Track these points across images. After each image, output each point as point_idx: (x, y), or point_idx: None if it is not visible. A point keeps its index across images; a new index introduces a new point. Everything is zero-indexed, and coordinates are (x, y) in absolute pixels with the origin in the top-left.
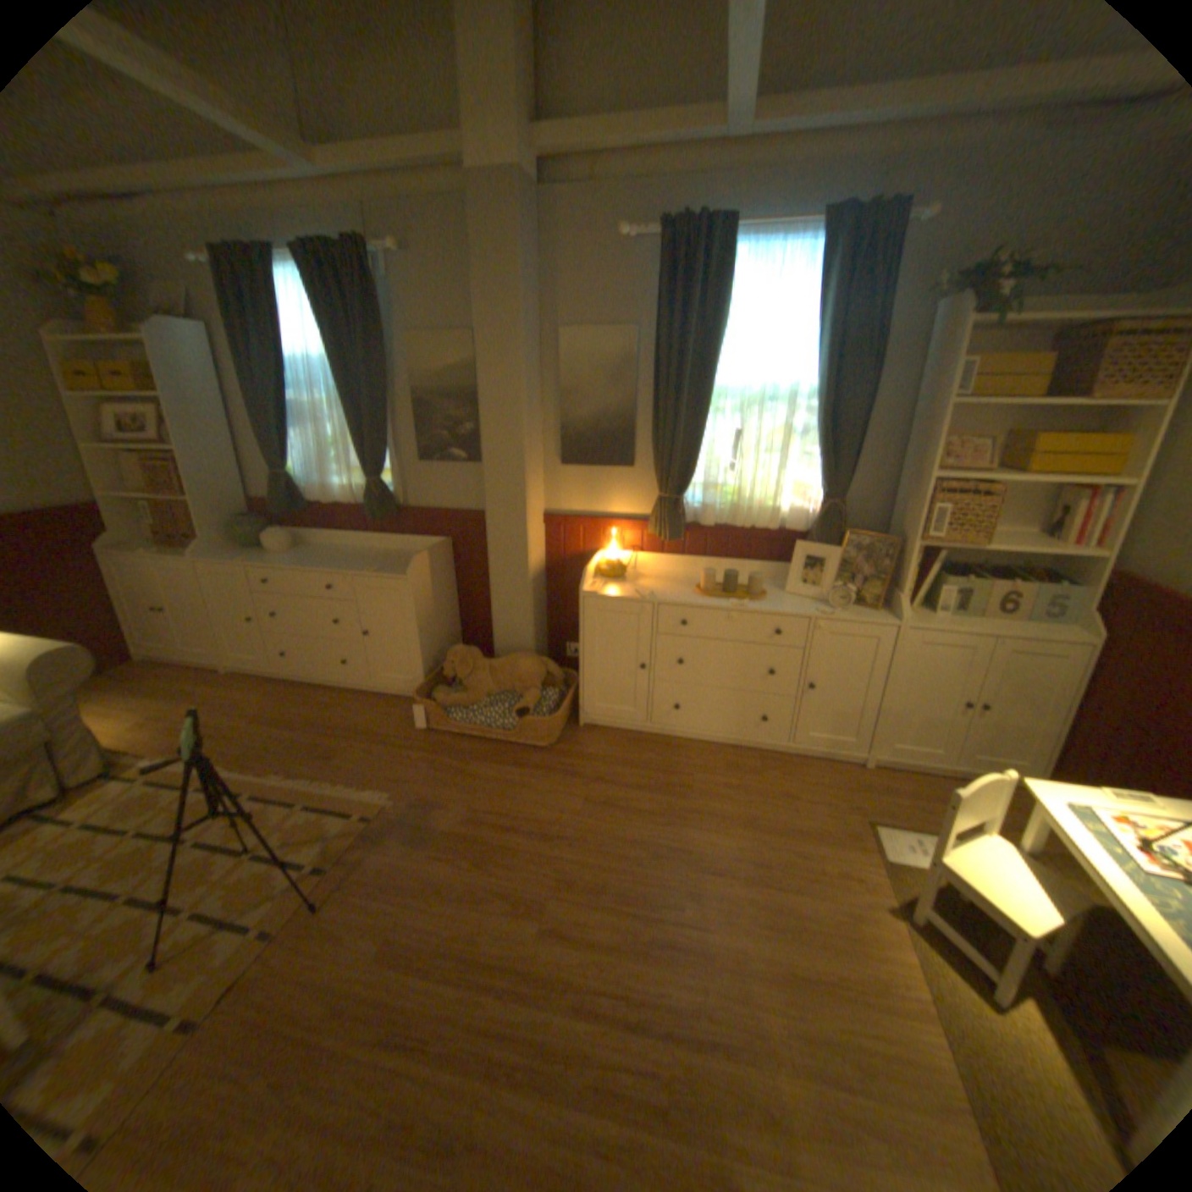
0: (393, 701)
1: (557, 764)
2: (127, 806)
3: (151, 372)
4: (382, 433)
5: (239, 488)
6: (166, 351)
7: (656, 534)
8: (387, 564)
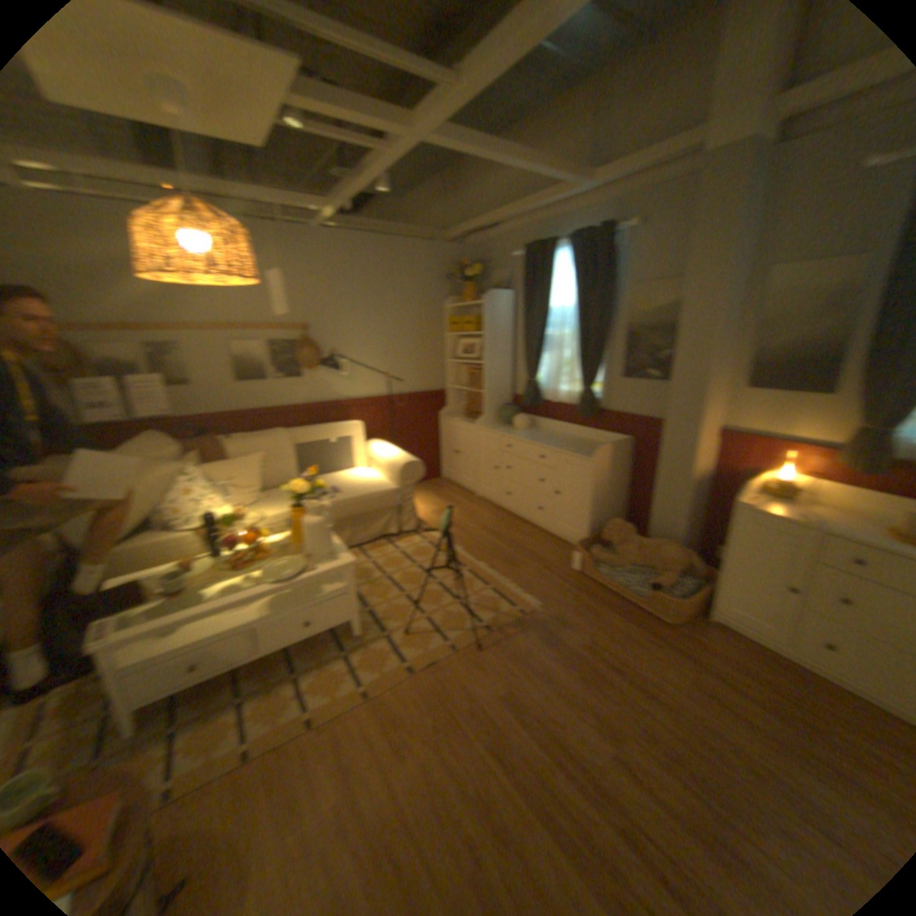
0: (563, 544)
1: (676, 643)
2: (418, 550)
3: (481, 320)
4: (599, 356)
5: (508, 388)
6: (490, 308)
7: (849, 464)
8: (581, 448)
